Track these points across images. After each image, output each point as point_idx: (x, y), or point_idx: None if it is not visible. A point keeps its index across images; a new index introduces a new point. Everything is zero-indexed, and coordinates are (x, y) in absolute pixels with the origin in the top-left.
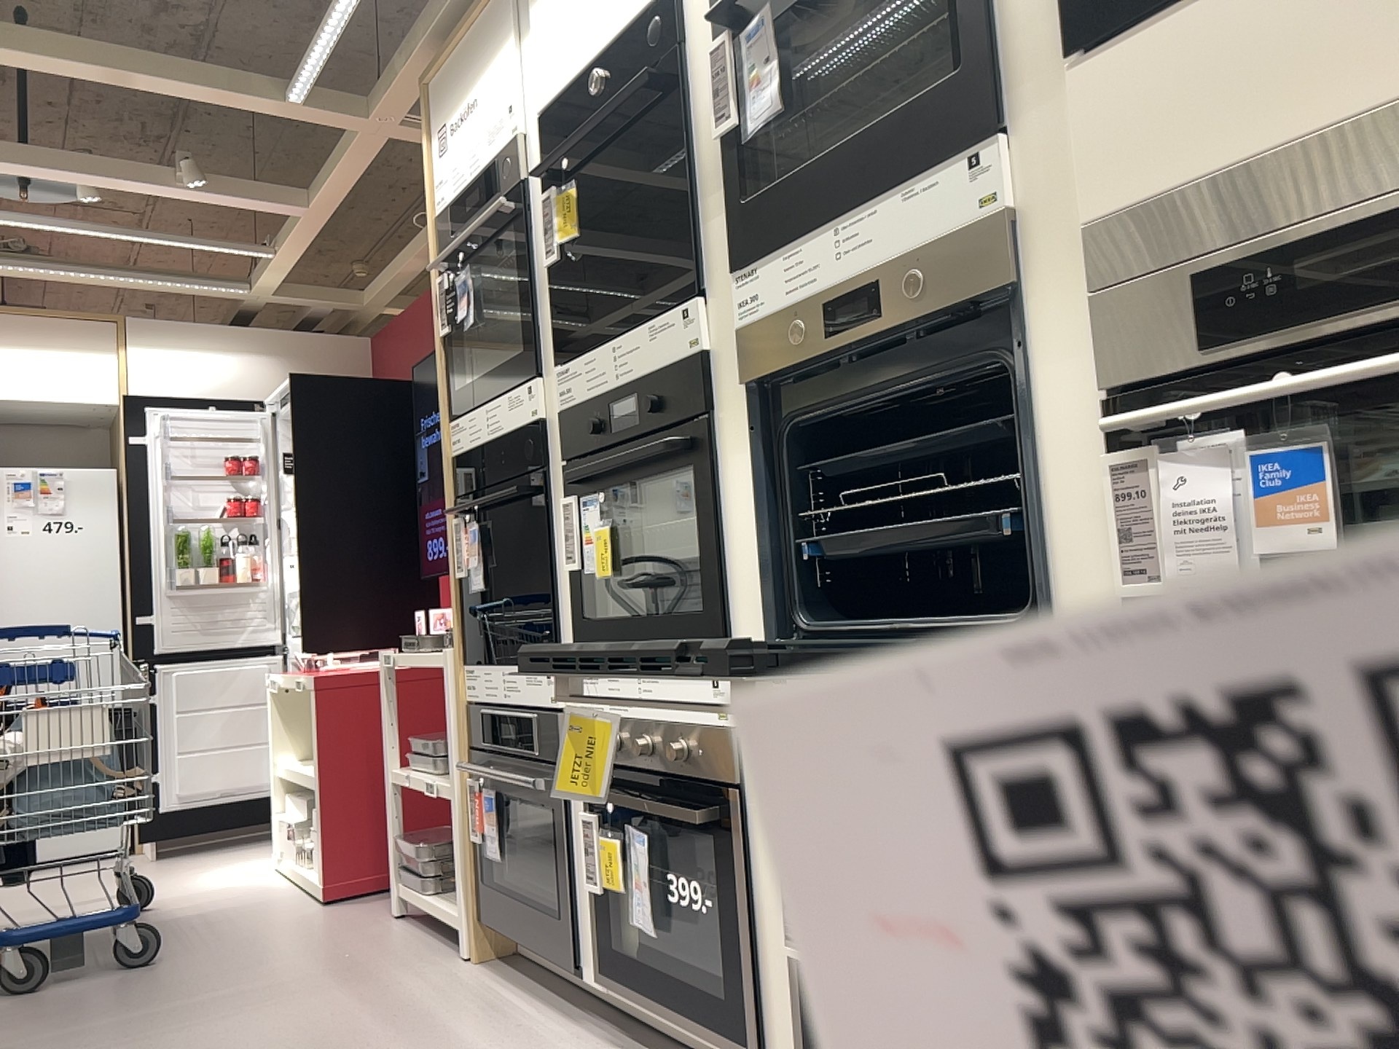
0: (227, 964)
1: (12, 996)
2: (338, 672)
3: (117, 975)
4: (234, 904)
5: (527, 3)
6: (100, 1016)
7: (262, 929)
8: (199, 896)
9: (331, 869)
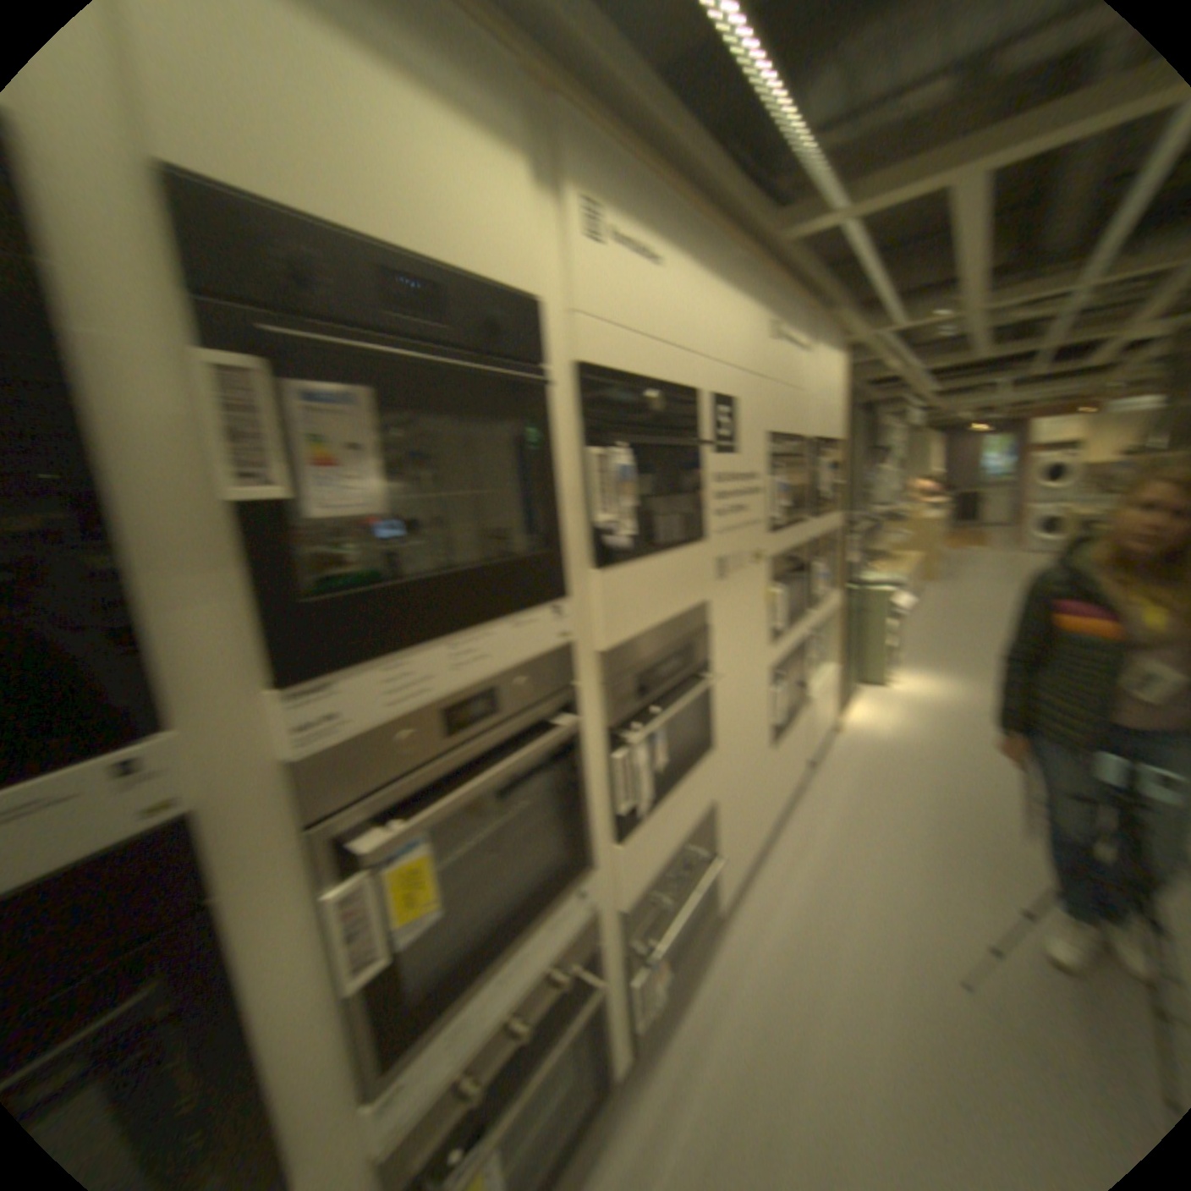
0: None
1: None
2: None
3: None
4: None
5: None
6: None
7: None
8: None
9: None
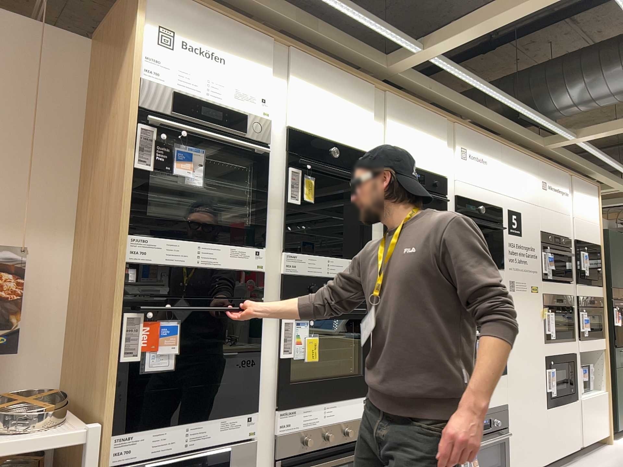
0: None
1: None
2: None
3: None
4: None
5: (283, 68)
6: None
7: None
8: None
9: None
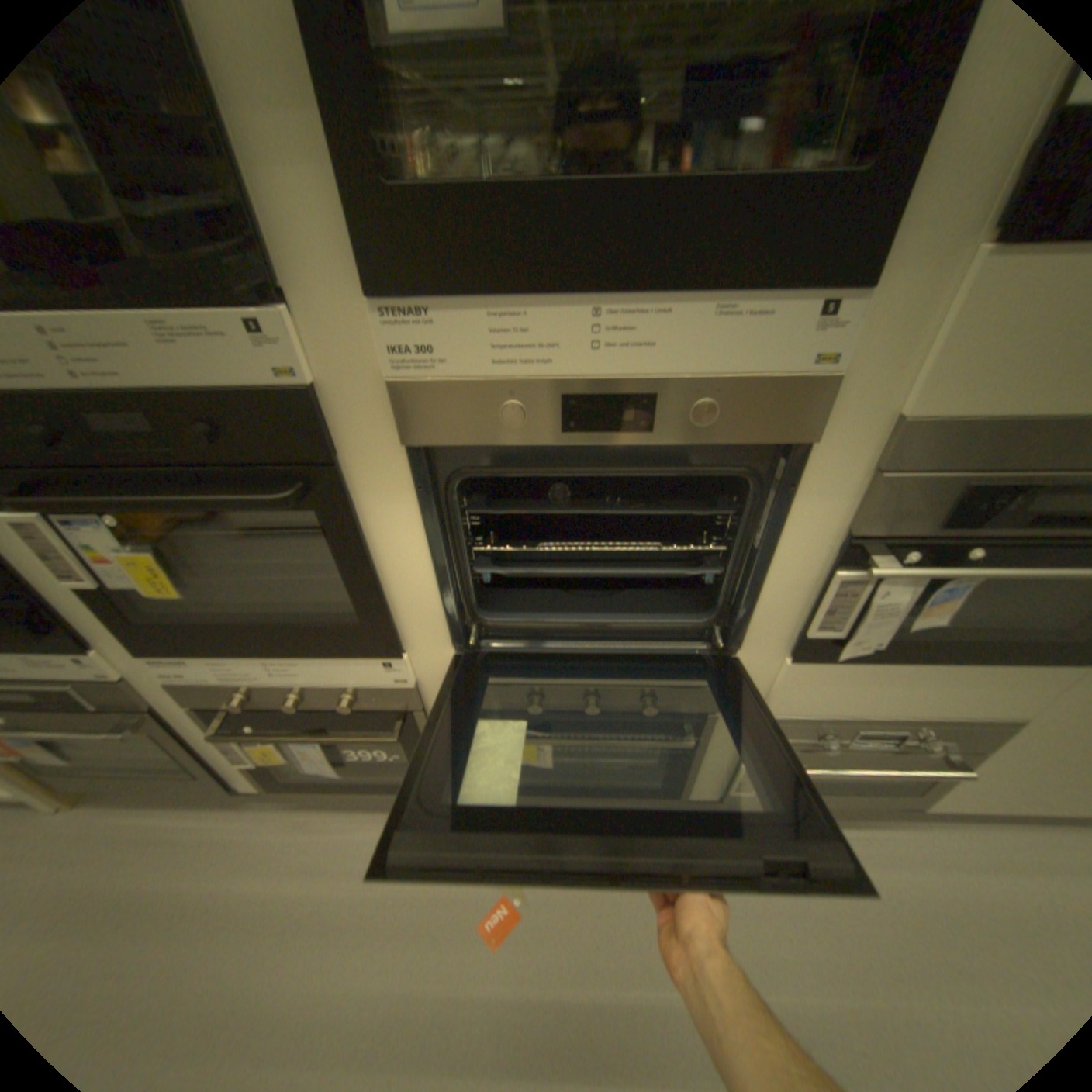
0: None
1: None
2: None
3: None
4: None
5: None
6: None
7: None
8: None
9: None
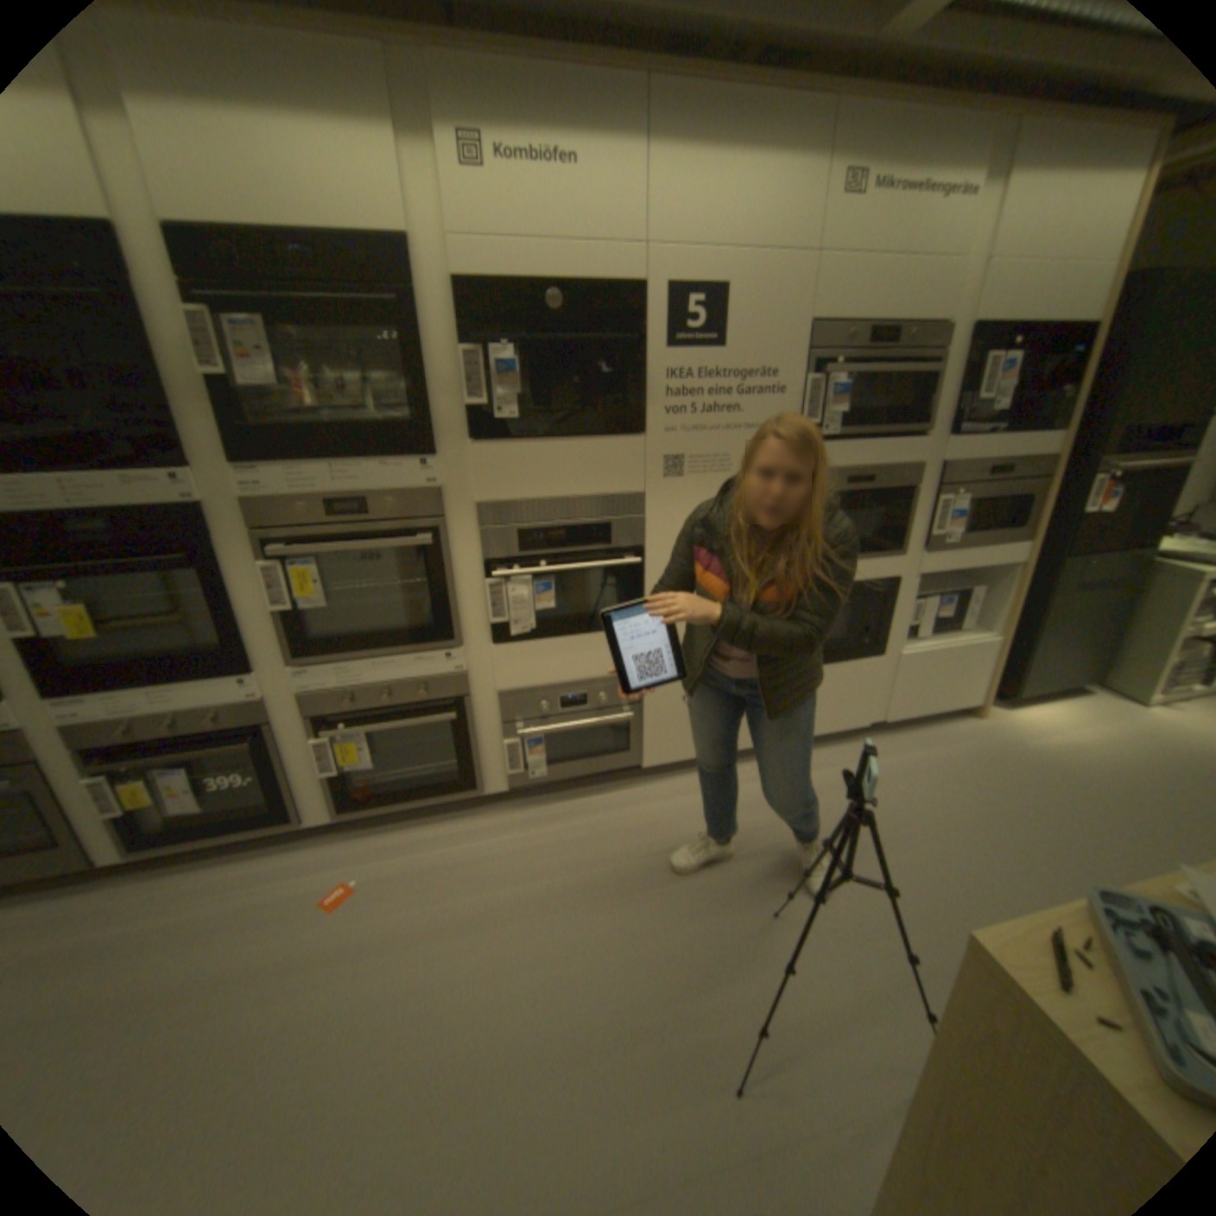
0: None
1: None
2: None
3: None
4: None
5: None
6: None
7: None
8: None
9: None
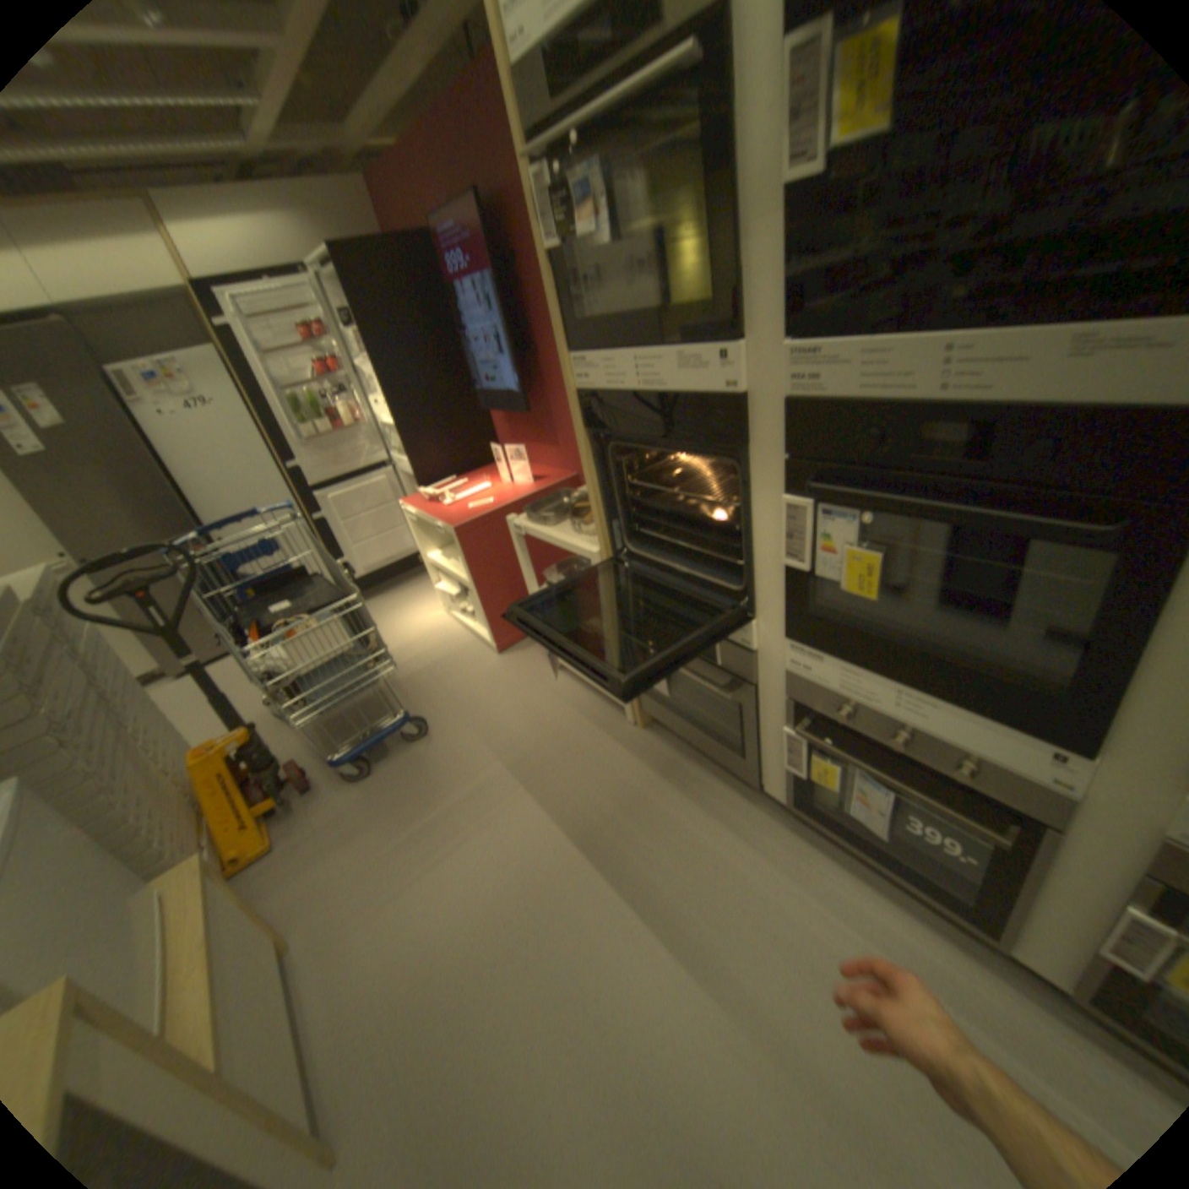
0: (474, 737)
1: (354, 786)
2: (464, 520)
3: (410, 756)
4: (439, 660)
5: None
6: (426, 810)
7: (474, 690)
8: (412, 651)
9: (497, 639)
